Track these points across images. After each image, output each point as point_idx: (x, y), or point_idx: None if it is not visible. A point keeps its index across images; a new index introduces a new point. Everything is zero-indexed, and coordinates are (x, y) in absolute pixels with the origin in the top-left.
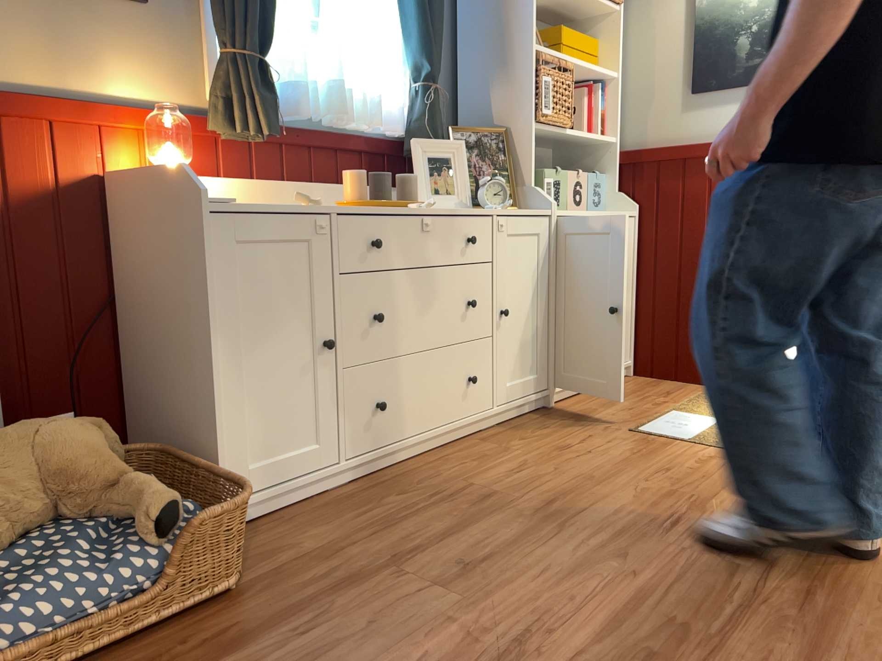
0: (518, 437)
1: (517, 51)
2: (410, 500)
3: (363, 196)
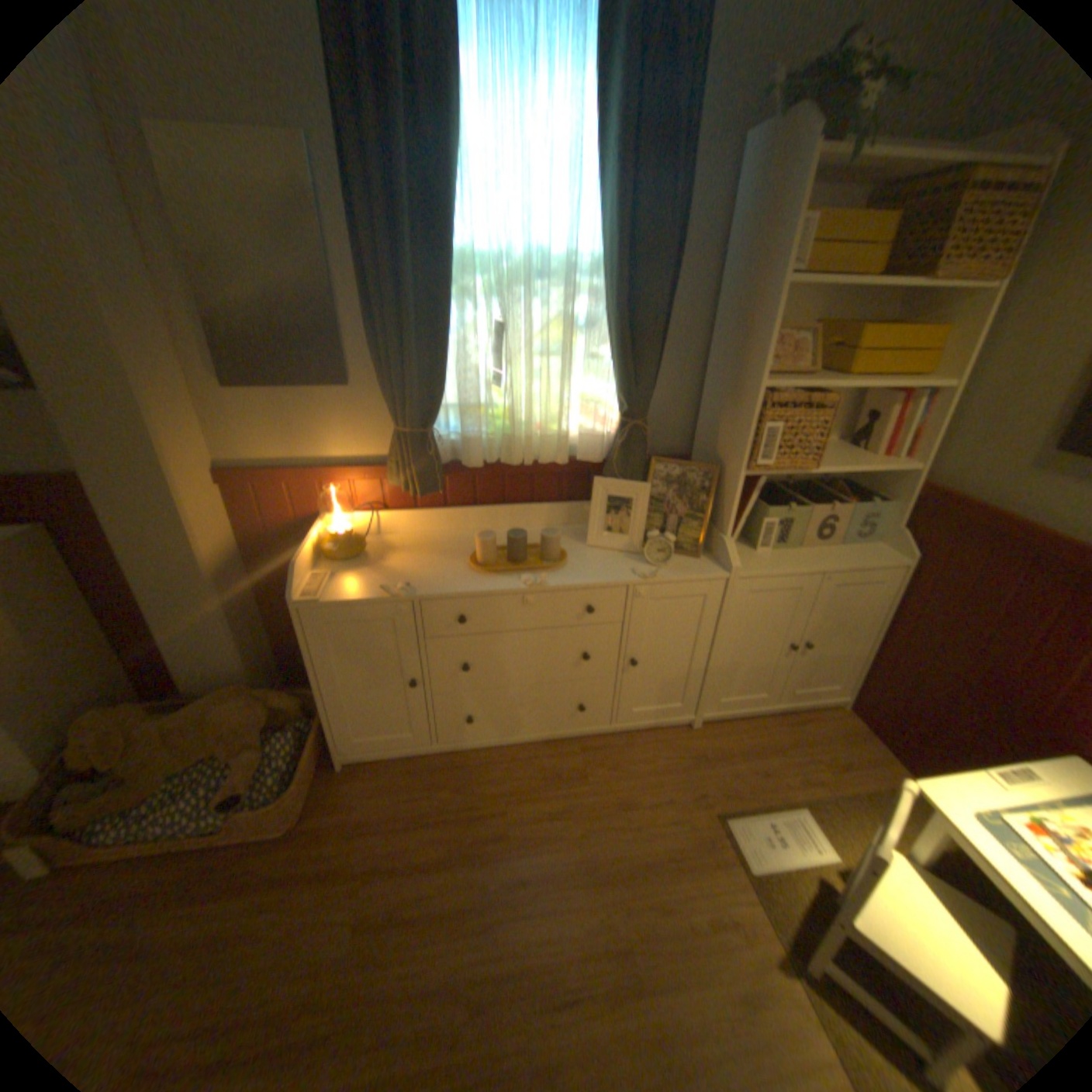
0: (613, 763)
1: (748, 382)
2: (452, 804)
3: (490, 557)
